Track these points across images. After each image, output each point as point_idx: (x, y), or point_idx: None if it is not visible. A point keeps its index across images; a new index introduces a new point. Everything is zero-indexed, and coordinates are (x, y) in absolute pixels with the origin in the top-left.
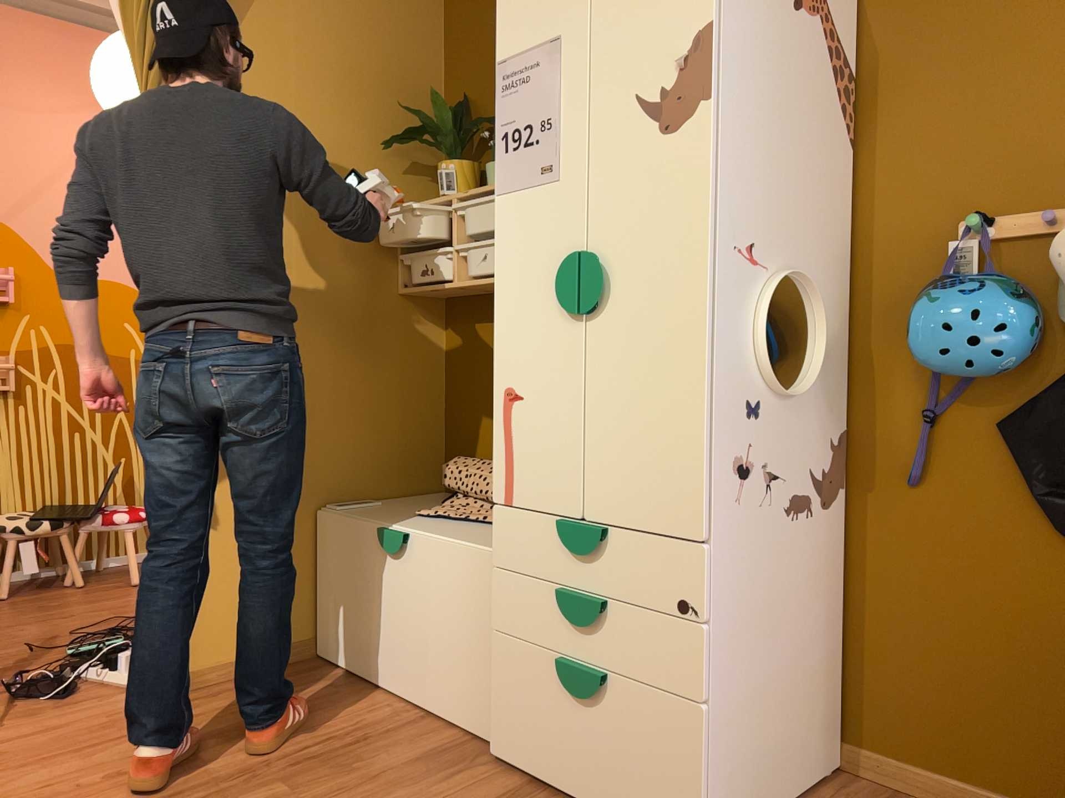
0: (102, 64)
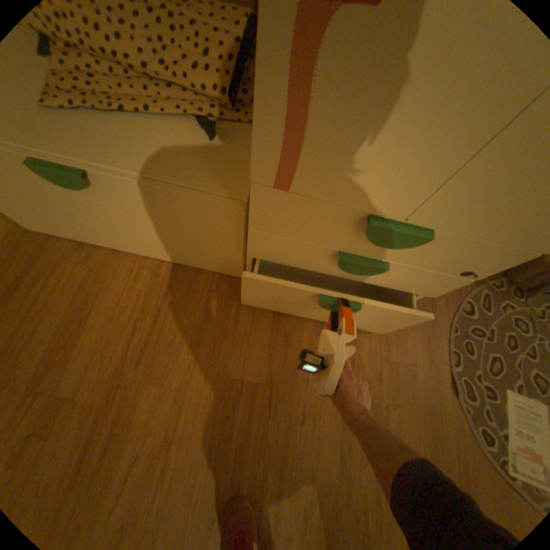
0: None
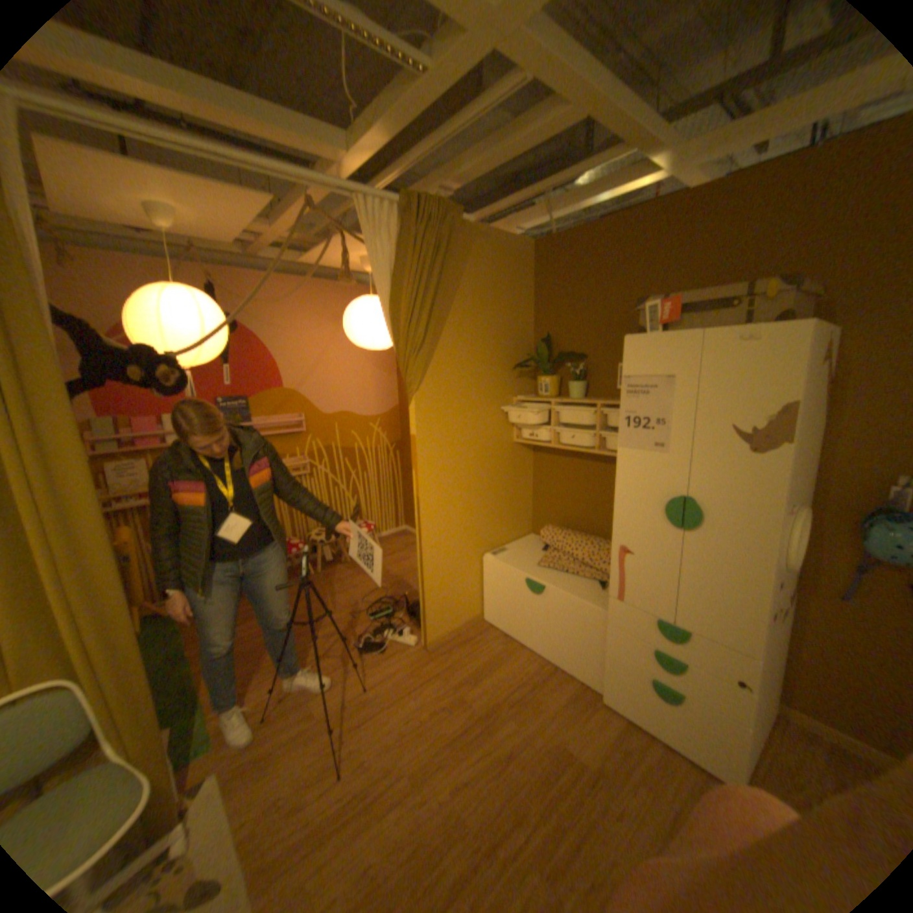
0: (349, 319)
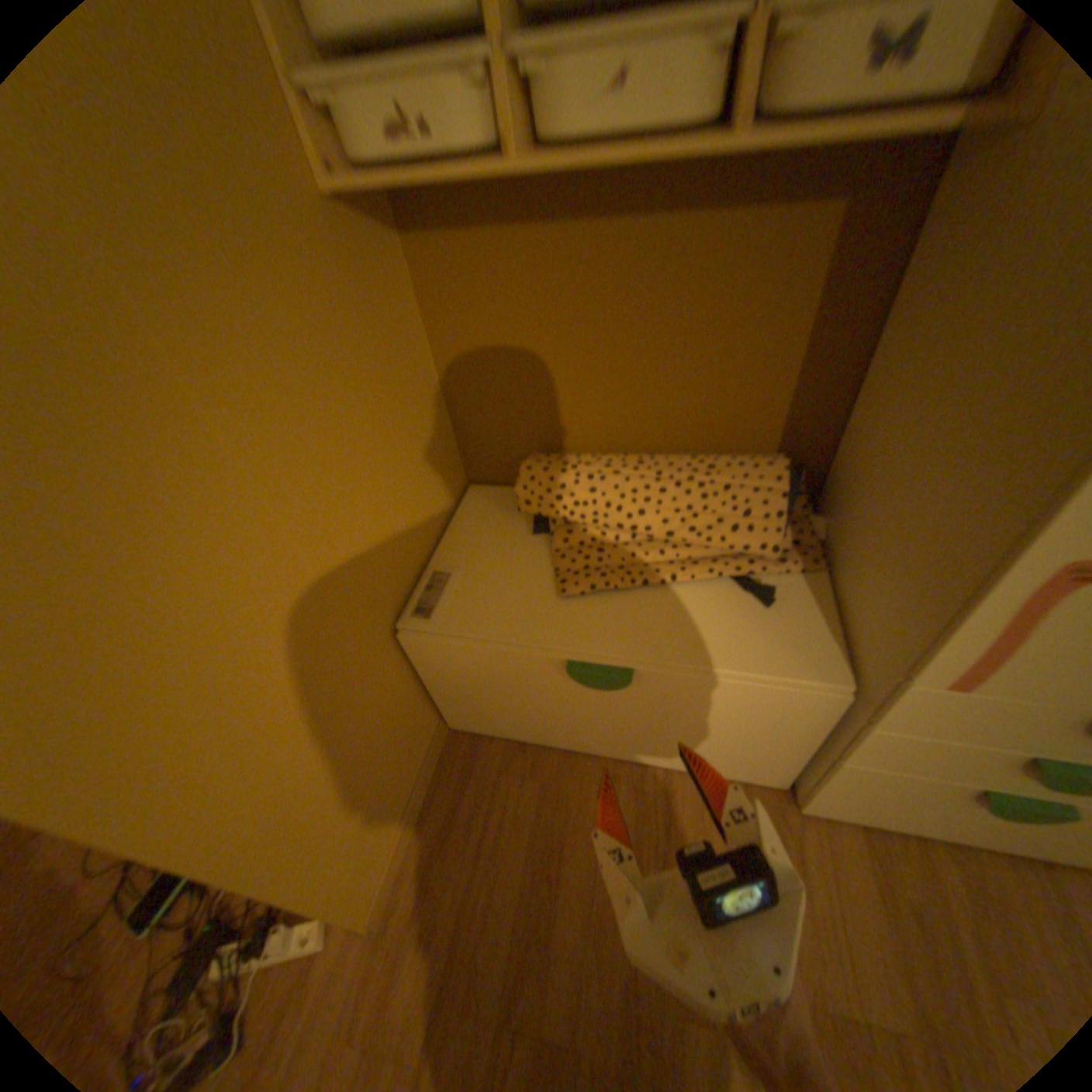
0: None
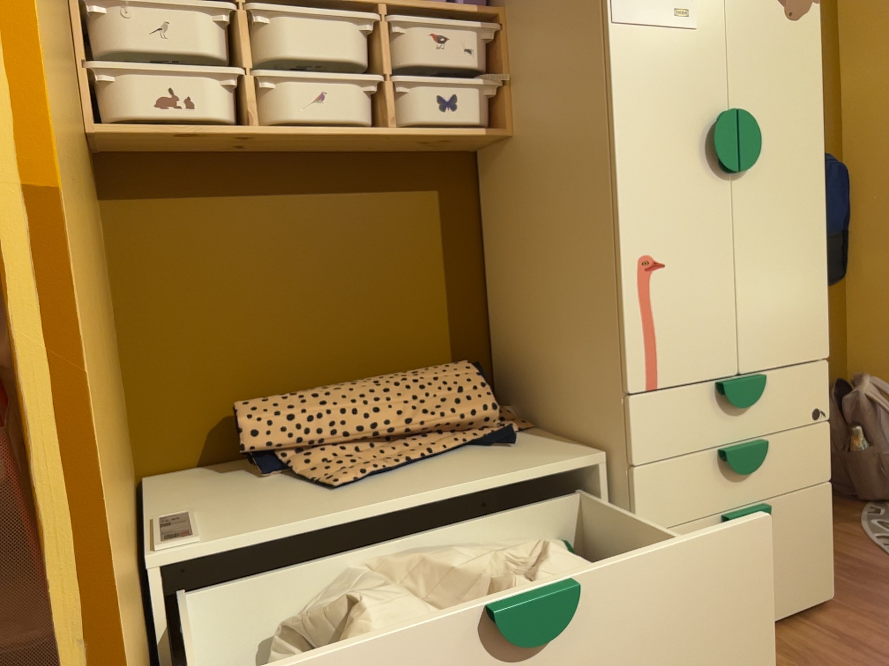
0: None
